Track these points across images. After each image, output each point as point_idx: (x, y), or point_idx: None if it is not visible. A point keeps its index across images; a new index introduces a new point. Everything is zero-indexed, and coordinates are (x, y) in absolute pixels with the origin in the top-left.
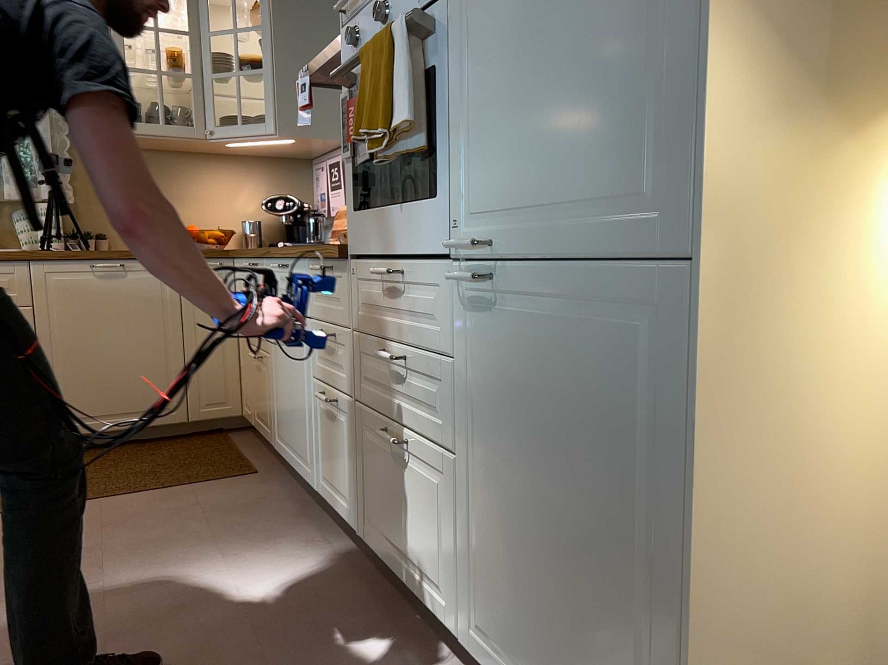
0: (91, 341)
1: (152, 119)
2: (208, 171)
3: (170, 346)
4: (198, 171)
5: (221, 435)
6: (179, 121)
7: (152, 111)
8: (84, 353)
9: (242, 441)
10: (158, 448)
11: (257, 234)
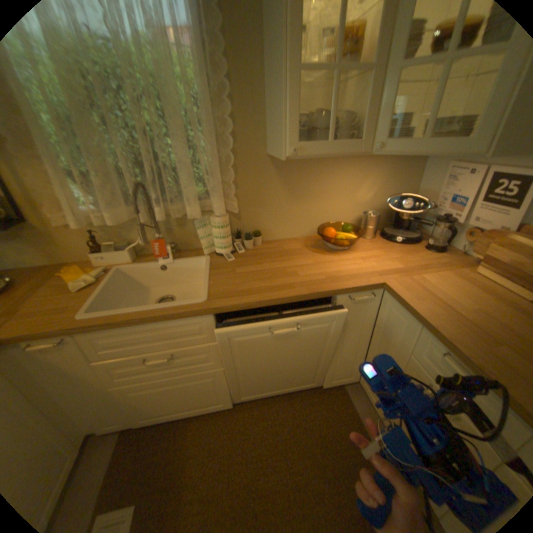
0: (263, 358)
1: (317, 131)
2: (341, 168)
3: (320, 353)
4: (334, 168)
5: (343, 393)
6: (344, 131)
7: (319, 120)
8: (258, 365)
9: (364, 411)
10: (305, 412)
11: (377, 227)
